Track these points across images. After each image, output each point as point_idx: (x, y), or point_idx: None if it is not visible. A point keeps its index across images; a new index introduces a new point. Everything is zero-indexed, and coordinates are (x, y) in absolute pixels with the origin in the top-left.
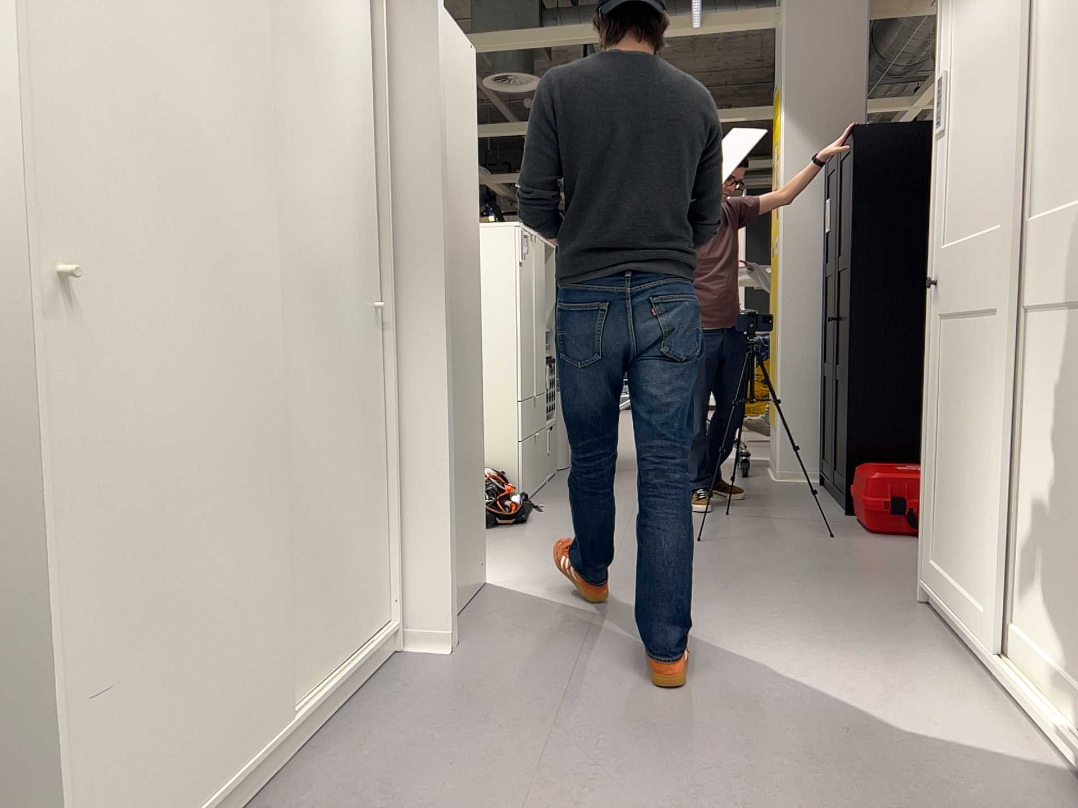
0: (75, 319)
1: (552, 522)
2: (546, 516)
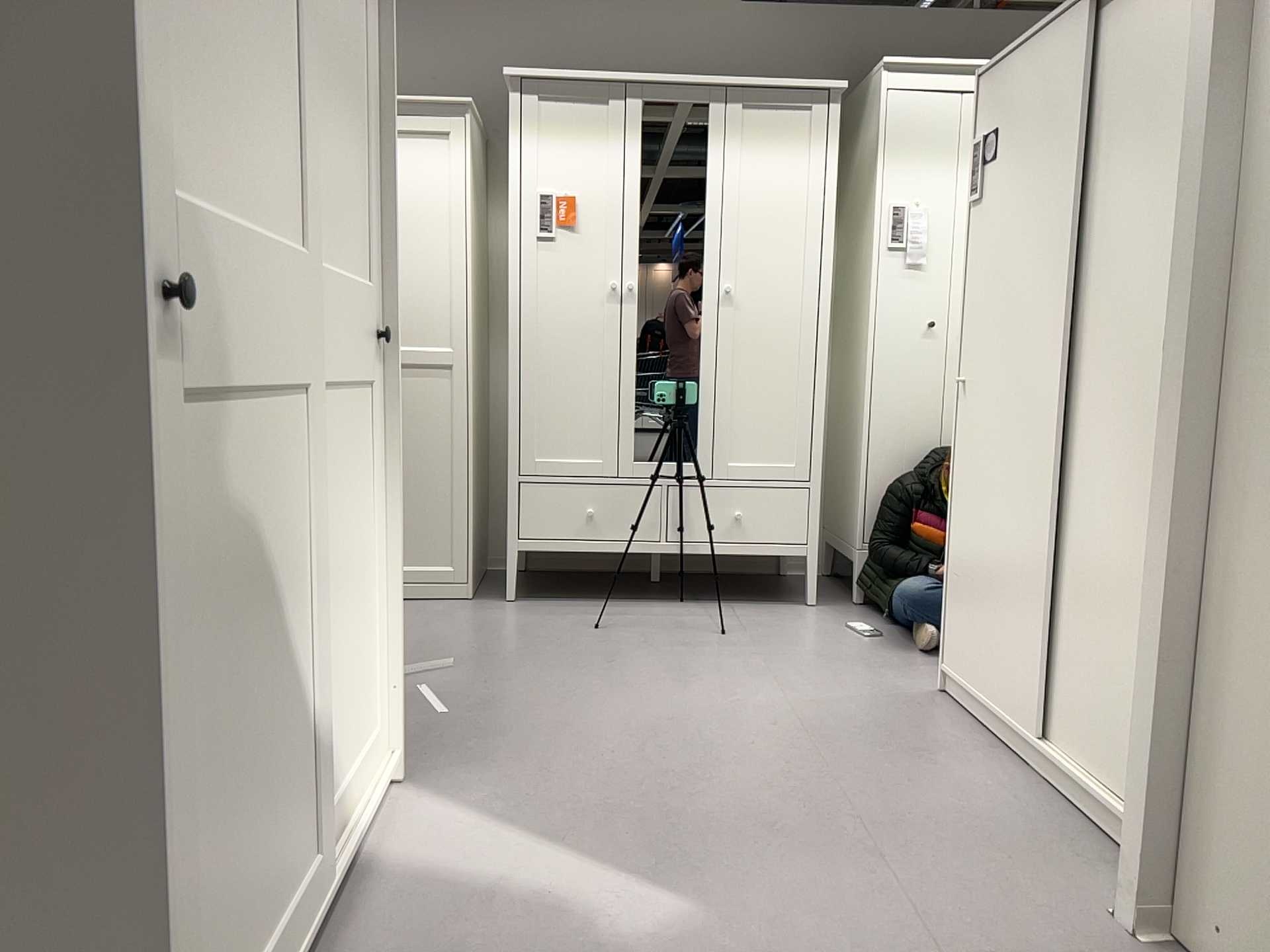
0: (965, 402)
1: None
2: None
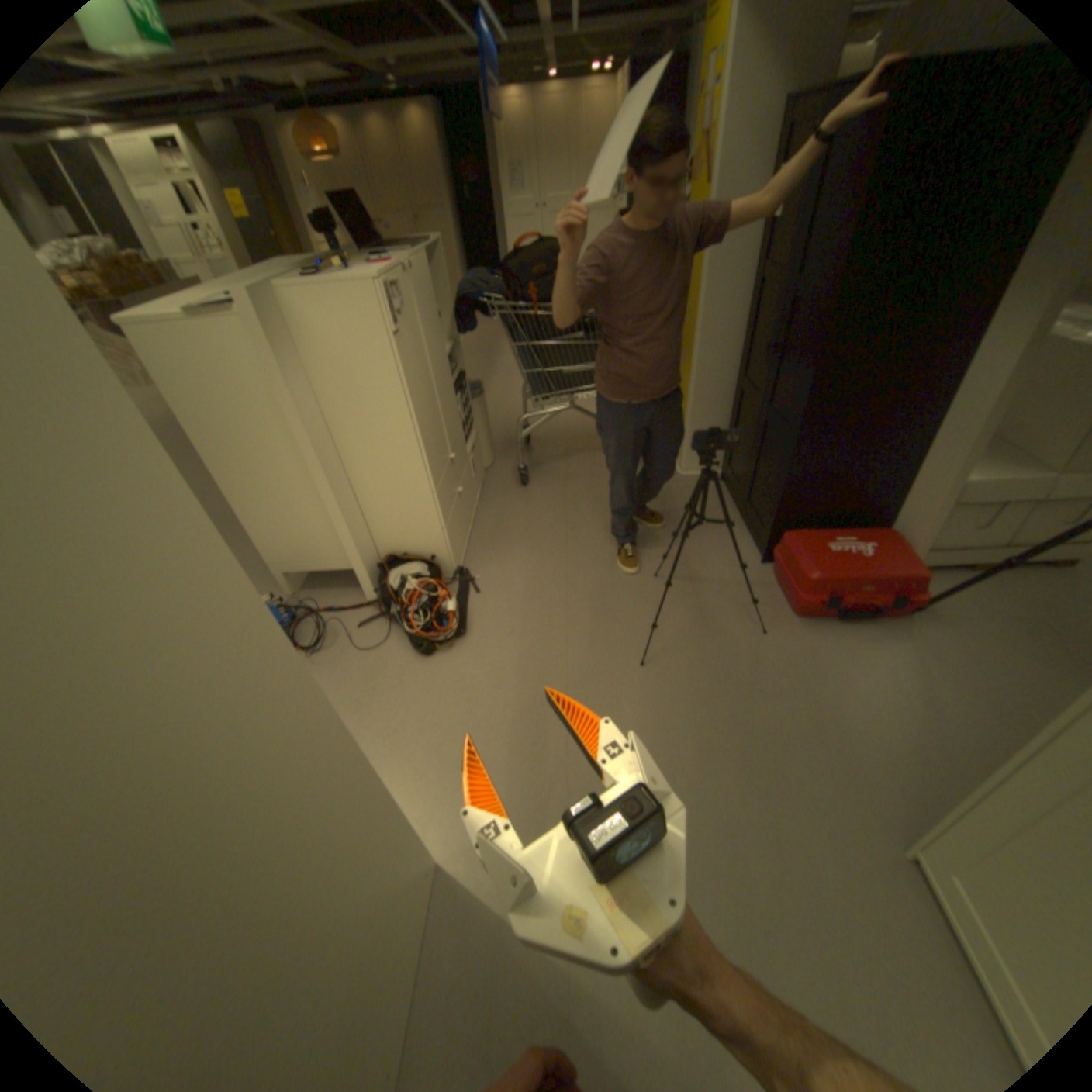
0: None
1: (491, 626)
2: (484, 605)
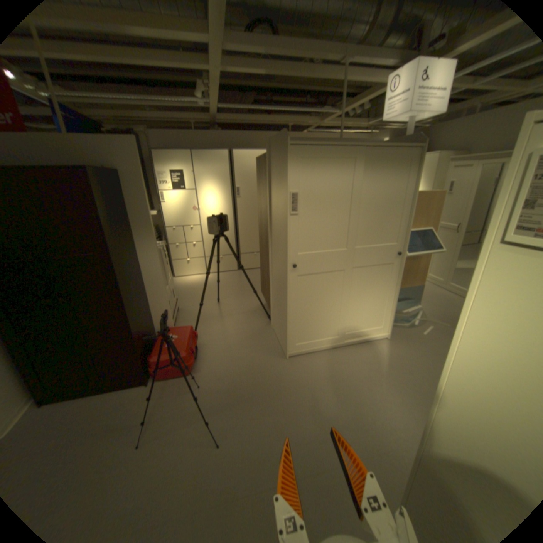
0: None
1: None
2: None
